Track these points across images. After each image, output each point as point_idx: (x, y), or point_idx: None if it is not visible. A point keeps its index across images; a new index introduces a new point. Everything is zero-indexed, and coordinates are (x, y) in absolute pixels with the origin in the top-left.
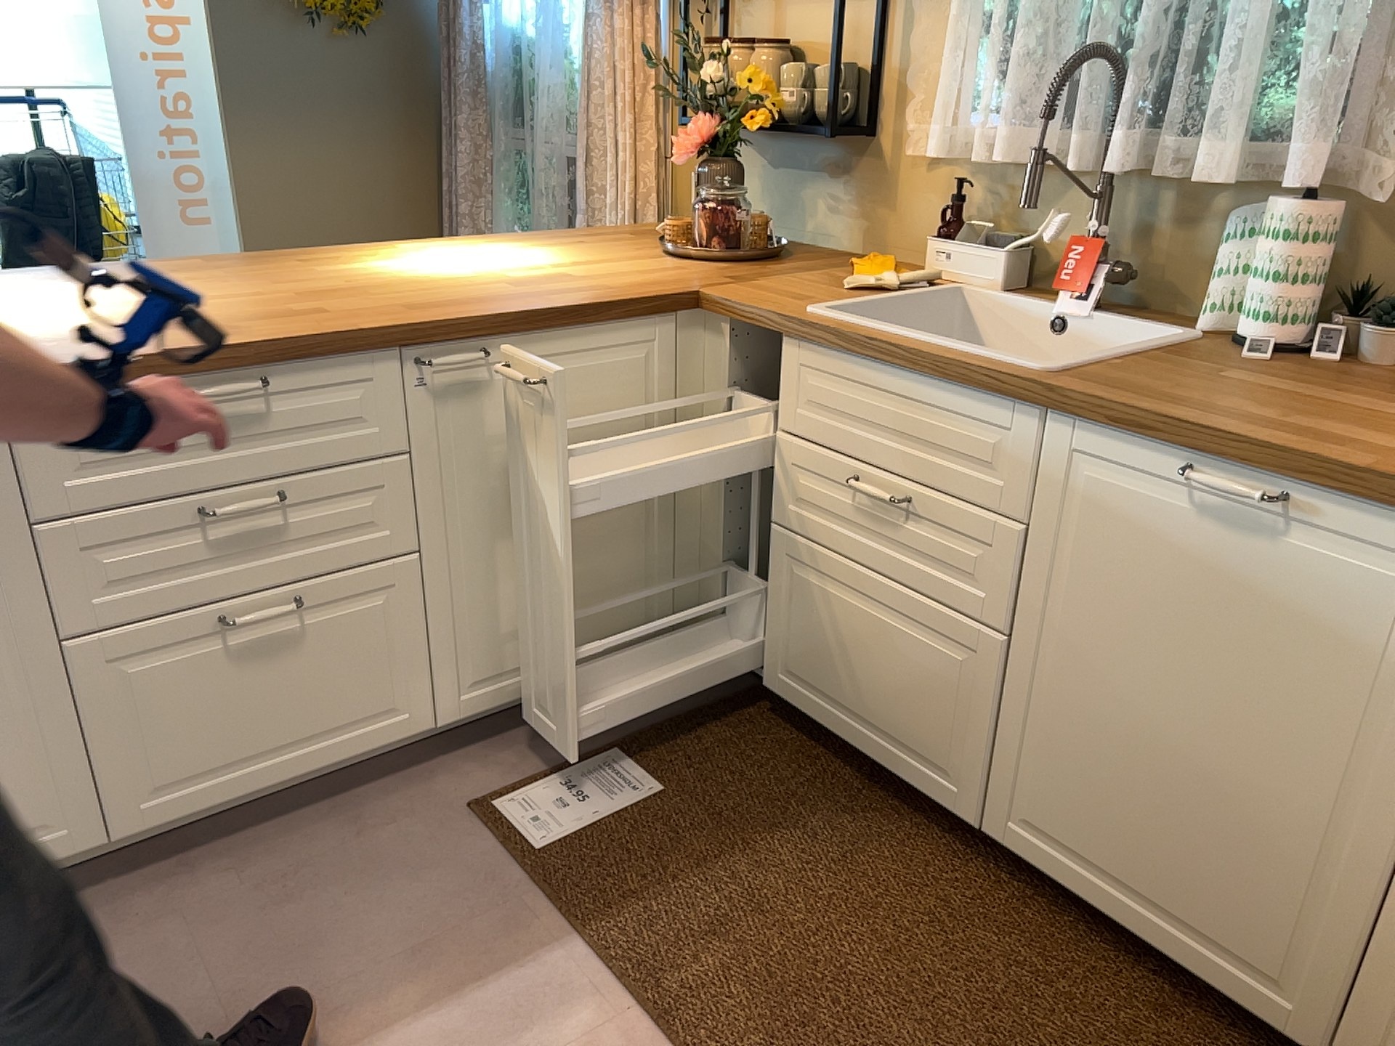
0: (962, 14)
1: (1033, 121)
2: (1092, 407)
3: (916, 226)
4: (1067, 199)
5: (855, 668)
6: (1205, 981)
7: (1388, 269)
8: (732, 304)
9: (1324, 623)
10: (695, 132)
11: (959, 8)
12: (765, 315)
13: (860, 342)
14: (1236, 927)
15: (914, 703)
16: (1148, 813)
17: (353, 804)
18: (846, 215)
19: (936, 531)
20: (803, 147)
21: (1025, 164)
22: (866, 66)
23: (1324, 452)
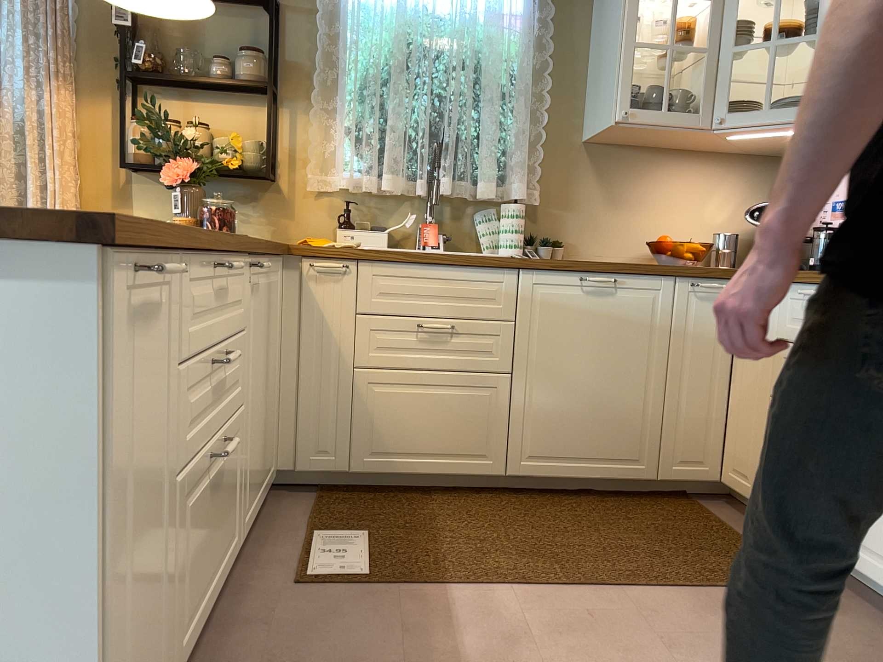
0: (334, 123)
1: (399, 171)
2: (544, 262)
3: (312, 226)
4: (401, 208)
5: (422, 429)
6: (615, 478)
7: (535, 227)
8: (317, 249)
9: (633, 318)
10: (188, 166)
11: (350, 118)
12: (346, 251)
13: (418, 255)
14: (622, 447)
15: (463, 430)
16: (584, 421)
17: (225, 623)
18: (259, 222)
19: (469, 338)
20: (218, 186)
21: (398, 189)
22: (267, 143)
23: (621, 262)
